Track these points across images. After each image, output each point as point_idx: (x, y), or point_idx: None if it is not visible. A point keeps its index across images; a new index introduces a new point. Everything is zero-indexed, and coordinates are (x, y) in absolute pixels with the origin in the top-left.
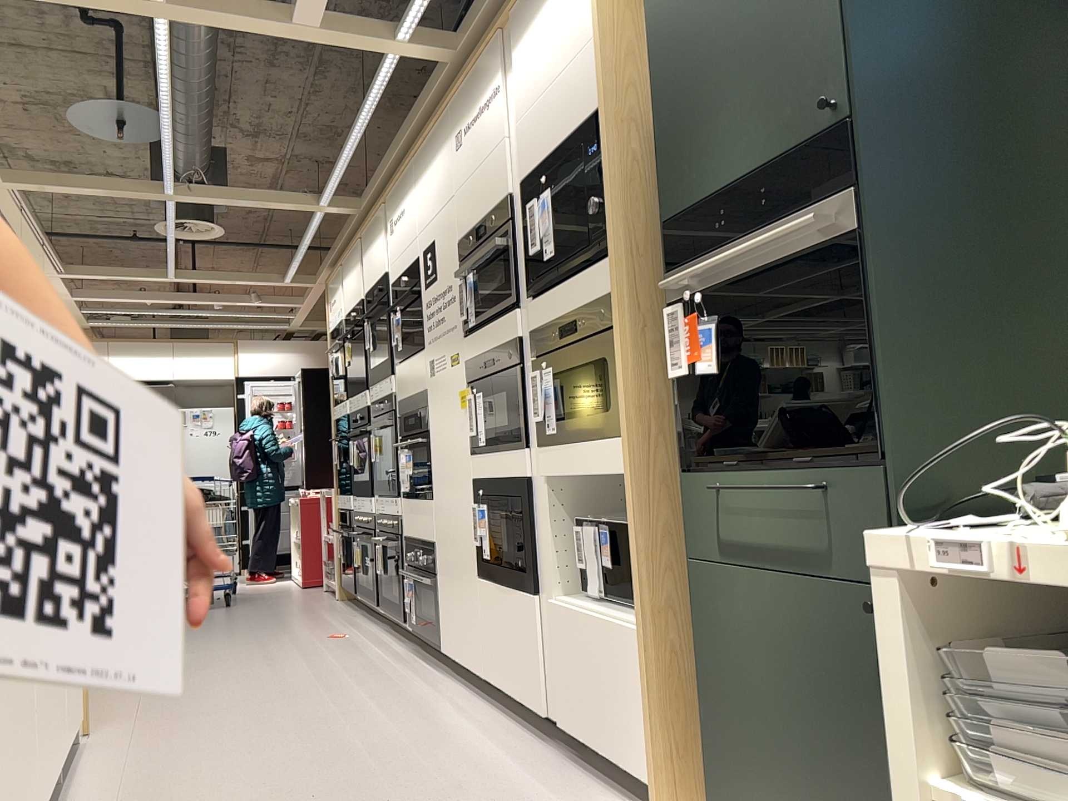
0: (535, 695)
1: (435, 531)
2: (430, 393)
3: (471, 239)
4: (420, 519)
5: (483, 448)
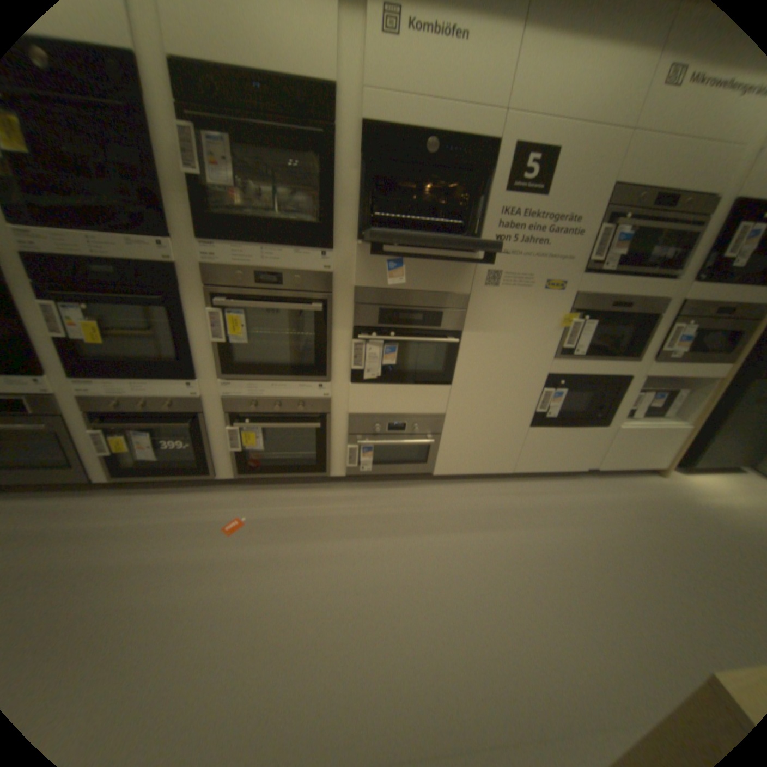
0: (581, 465)
1: (449, 406)
2: (481, 301)
3: (647, 197)
4: (408, 399)
5: (579, 356)
